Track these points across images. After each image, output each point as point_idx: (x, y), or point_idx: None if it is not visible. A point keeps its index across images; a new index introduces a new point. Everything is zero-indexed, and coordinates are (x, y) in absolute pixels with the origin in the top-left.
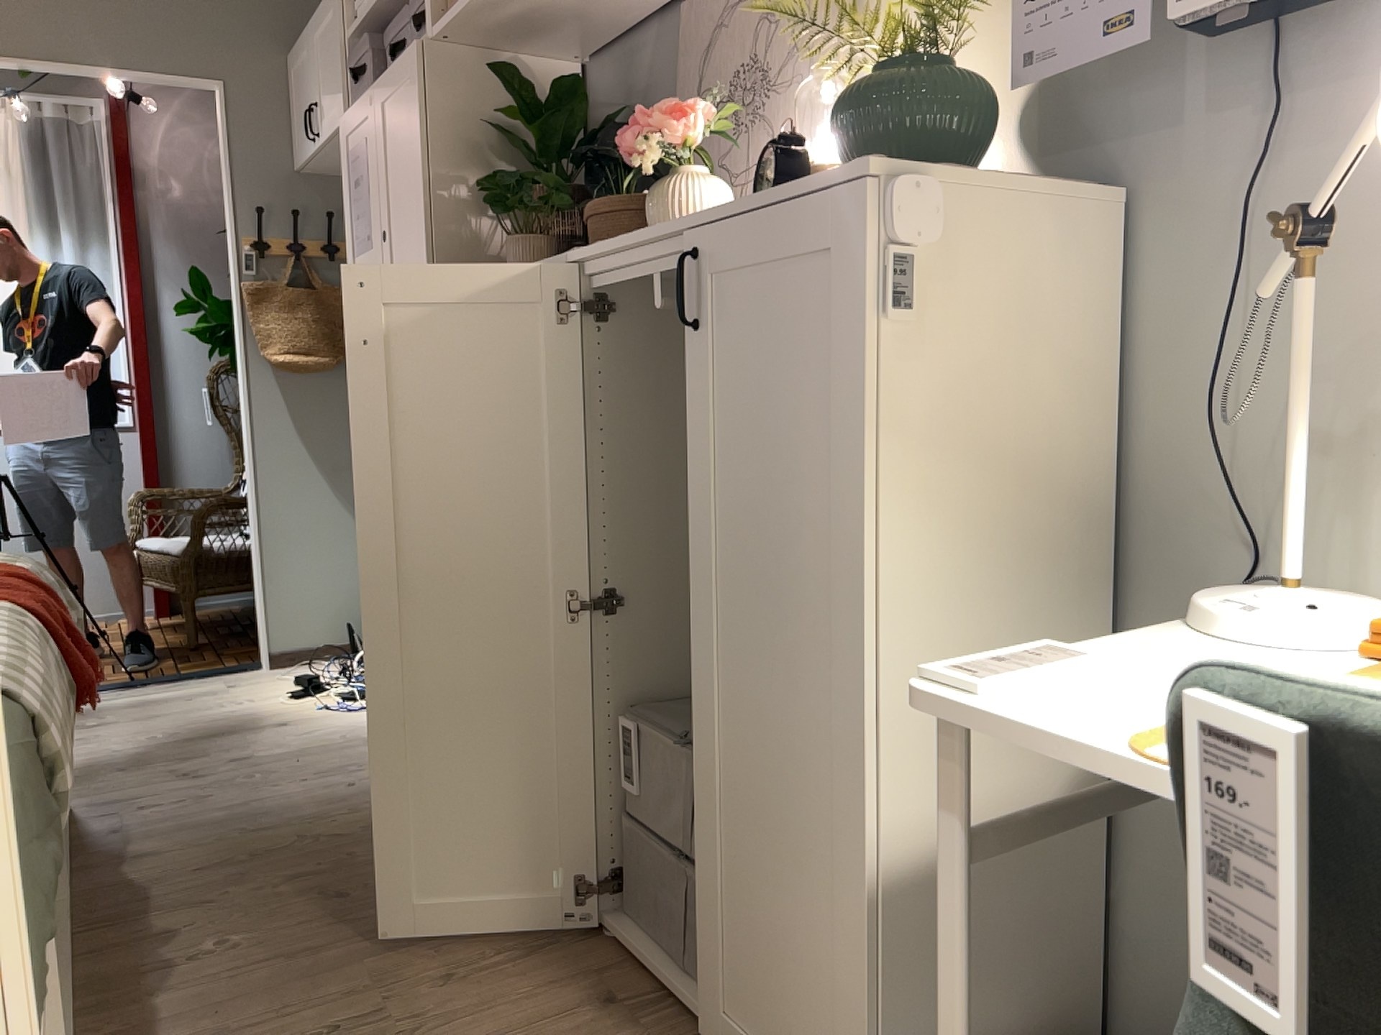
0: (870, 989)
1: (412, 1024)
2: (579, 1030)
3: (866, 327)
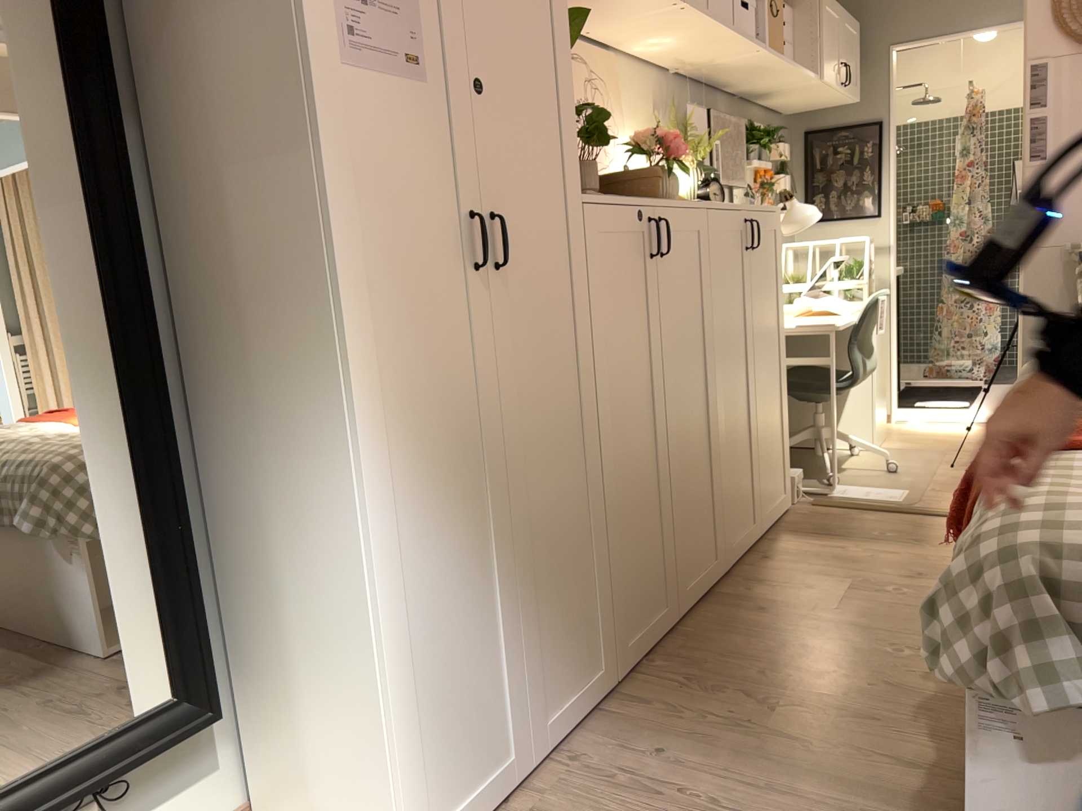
0: (789, 436)
1: (840, 583)
2: (785, 558)
3: (781, 251)
